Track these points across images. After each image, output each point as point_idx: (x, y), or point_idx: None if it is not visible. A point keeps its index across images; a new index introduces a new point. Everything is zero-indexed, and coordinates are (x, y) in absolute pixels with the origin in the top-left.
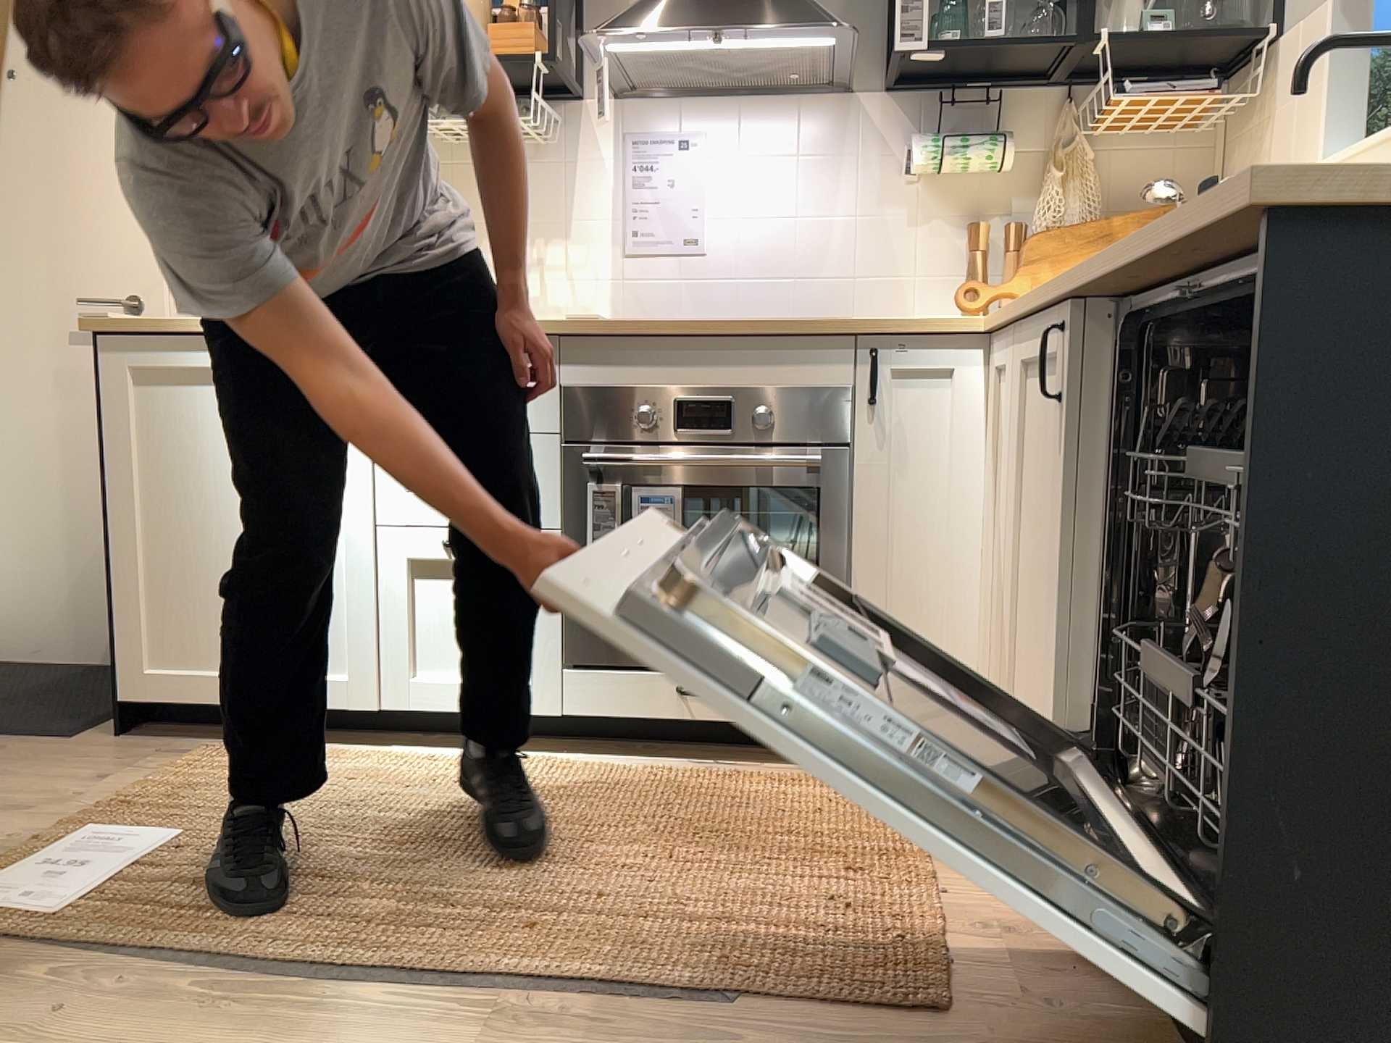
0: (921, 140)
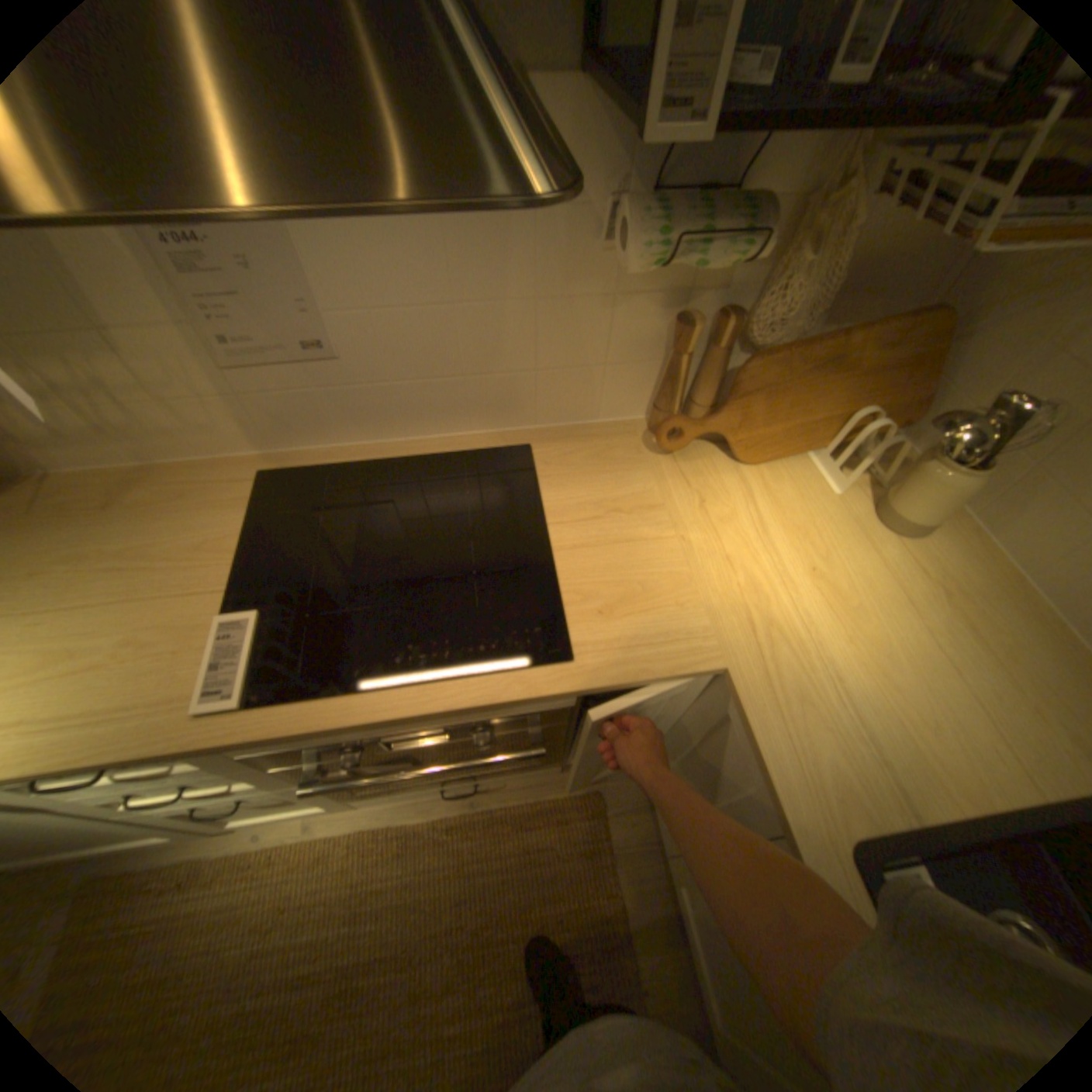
0: (645, 213)
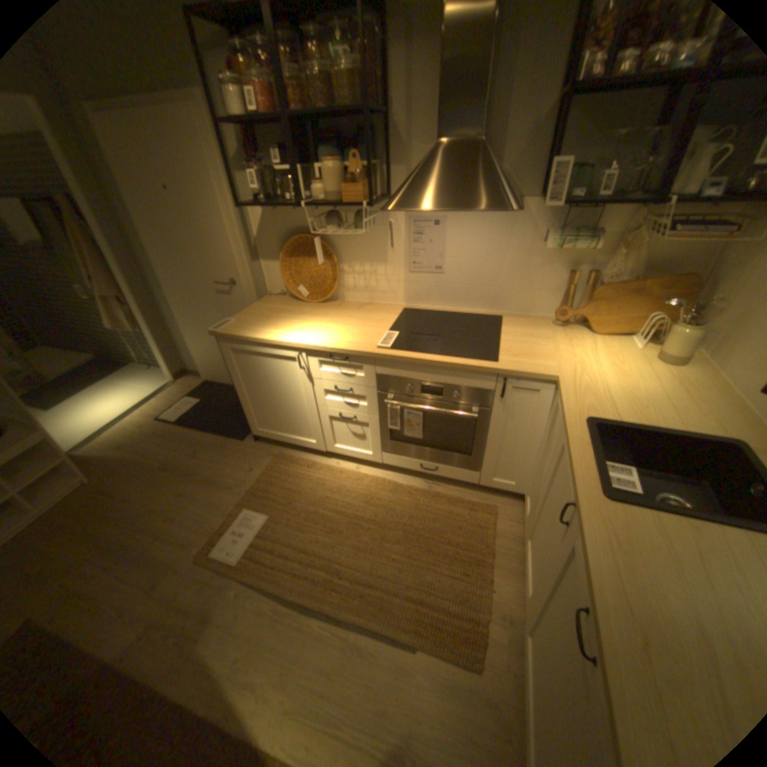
0: (554, 231)
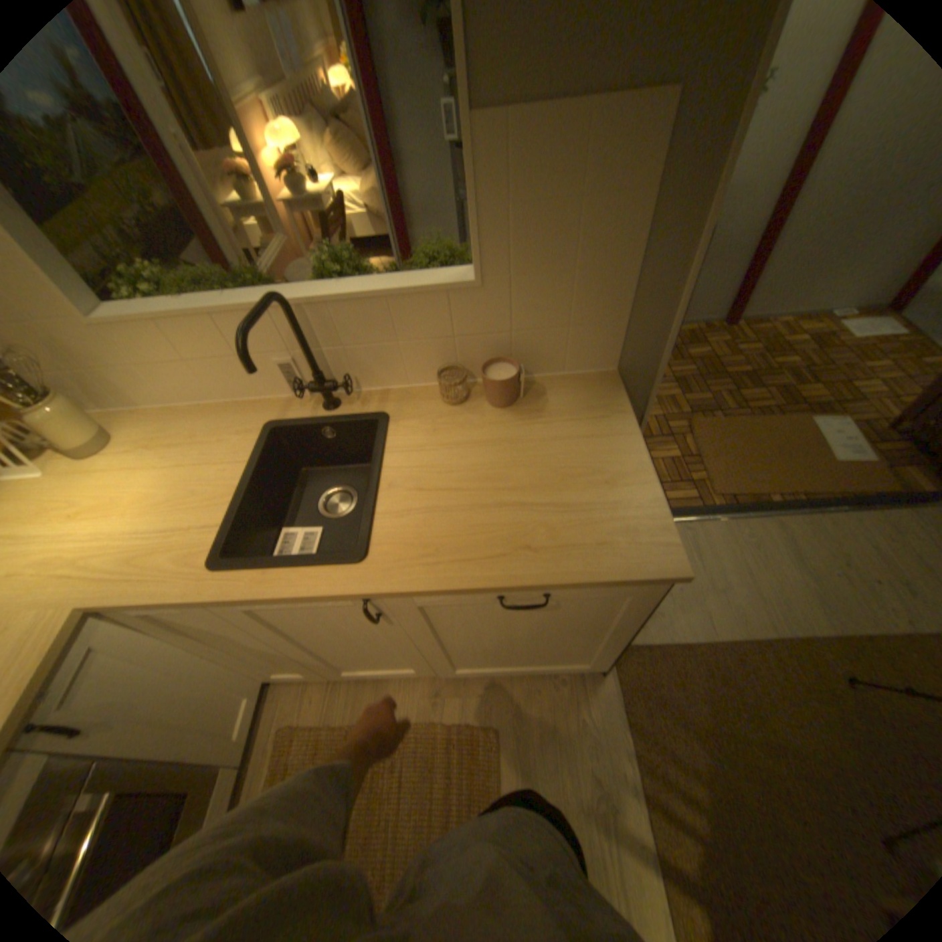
0: None
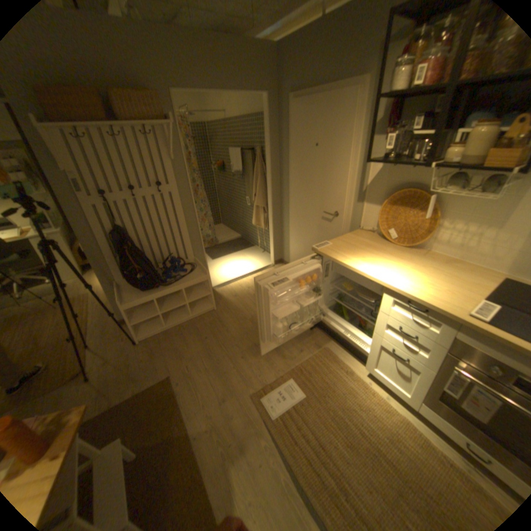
0: None
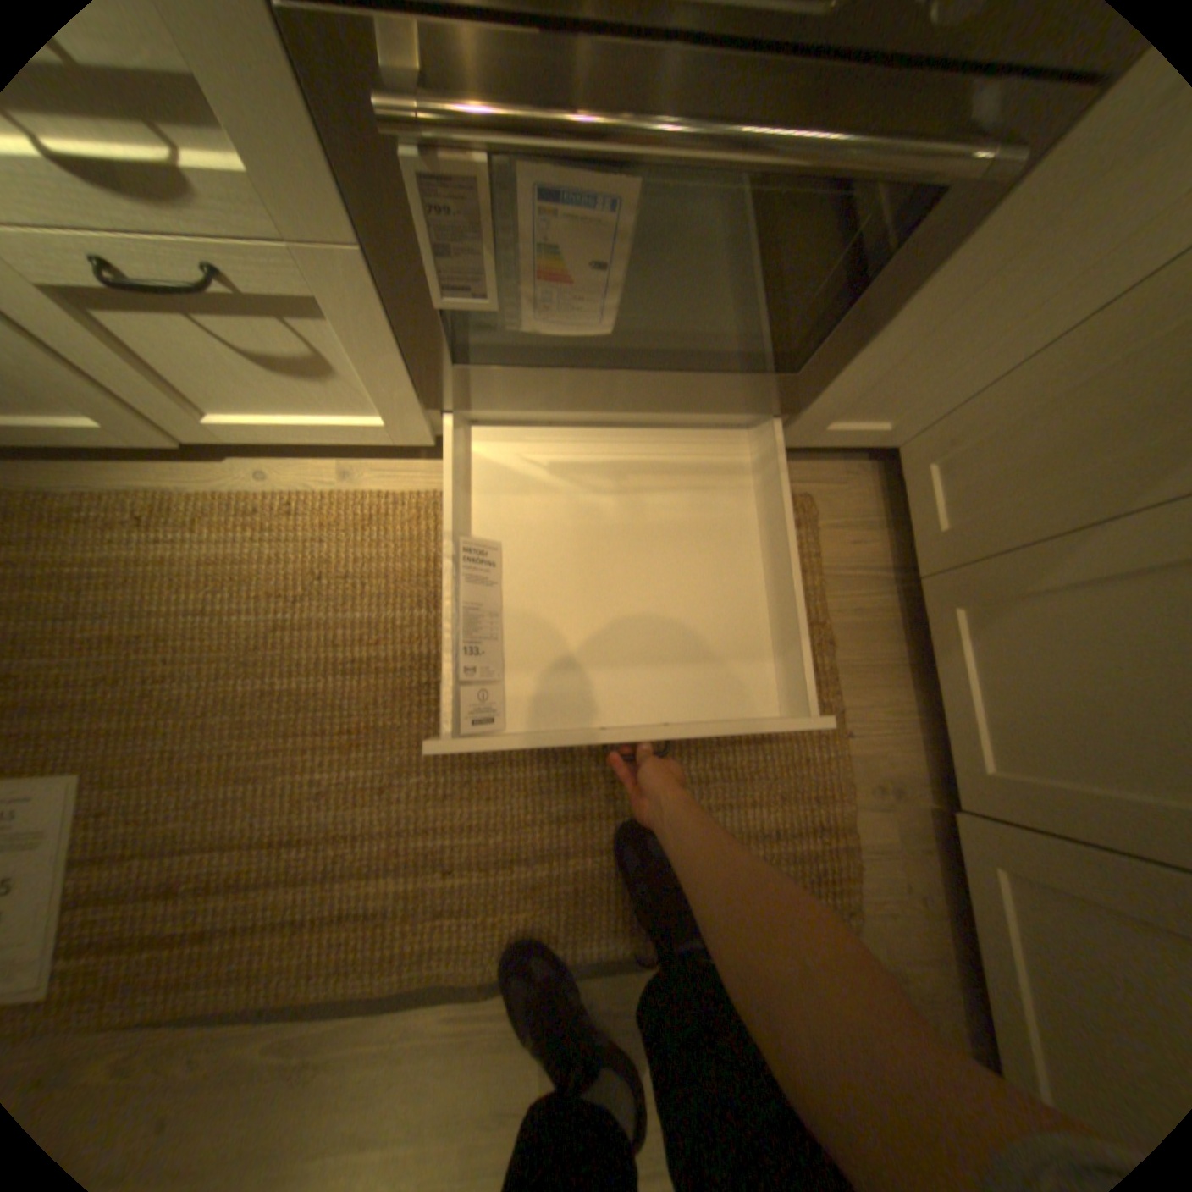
0: None
